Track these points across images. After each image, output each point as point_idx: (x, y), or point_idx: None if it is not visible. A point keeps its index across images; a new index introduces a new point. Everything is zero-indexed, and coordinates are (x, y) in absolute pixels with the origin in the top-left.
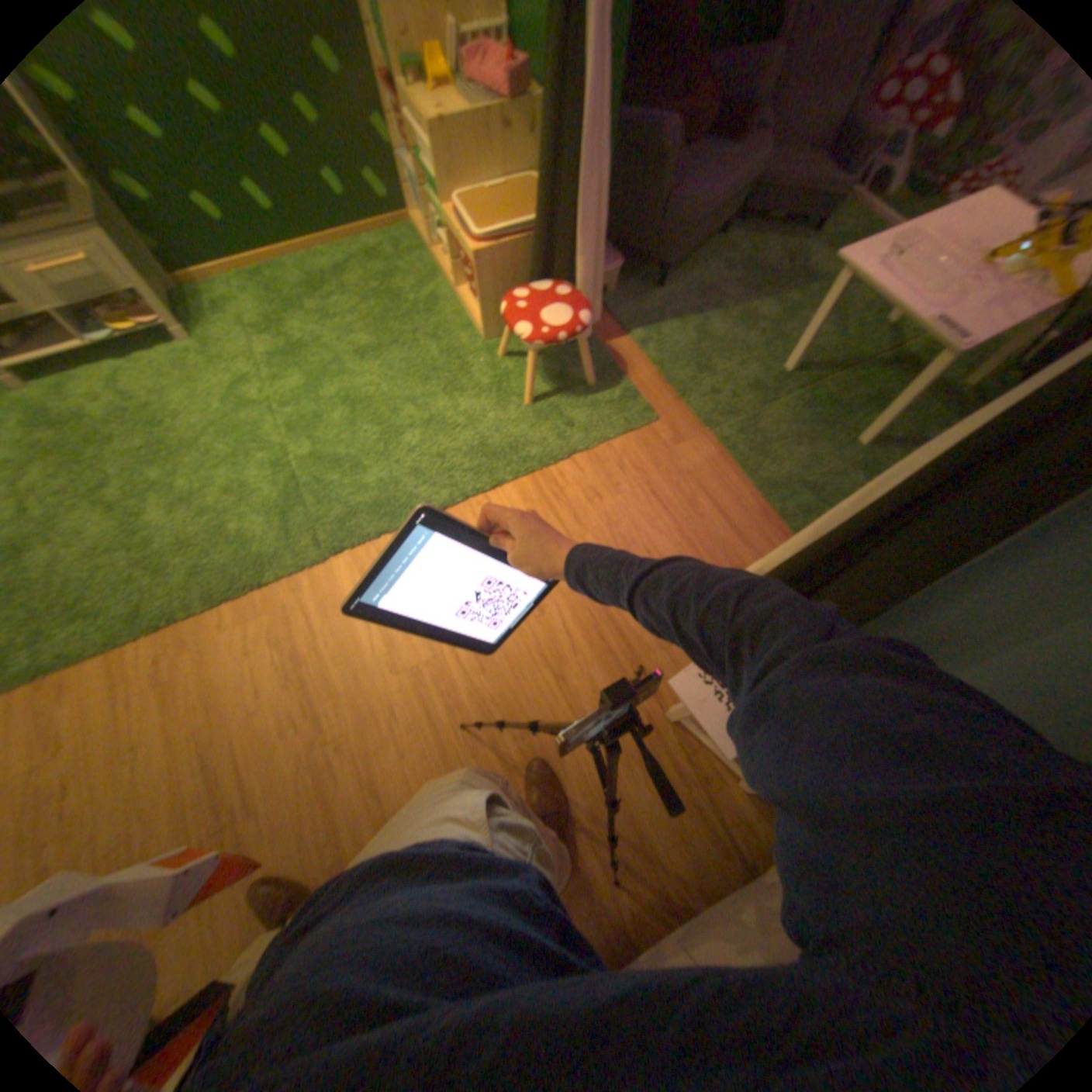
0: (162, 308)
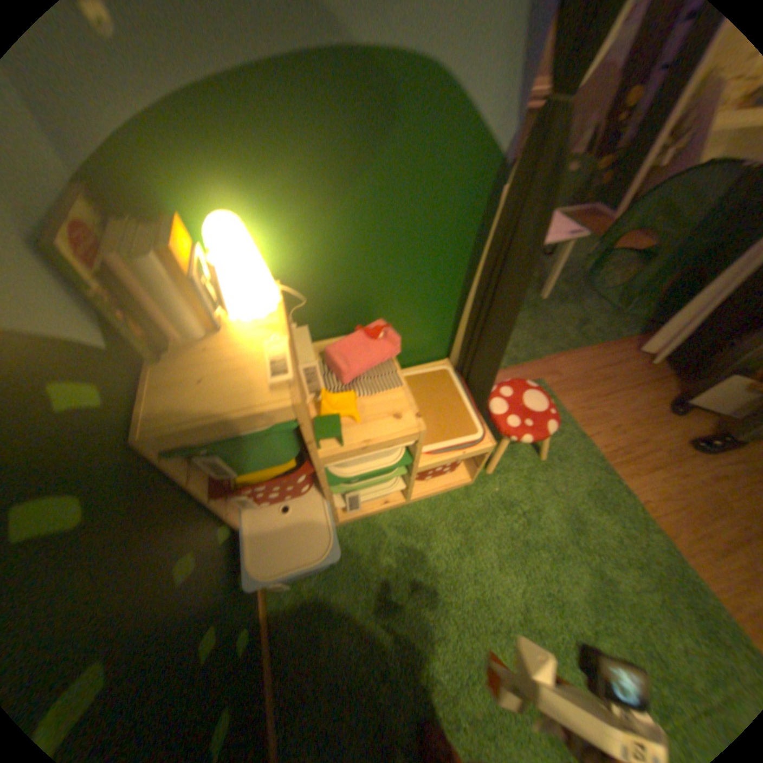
0: None
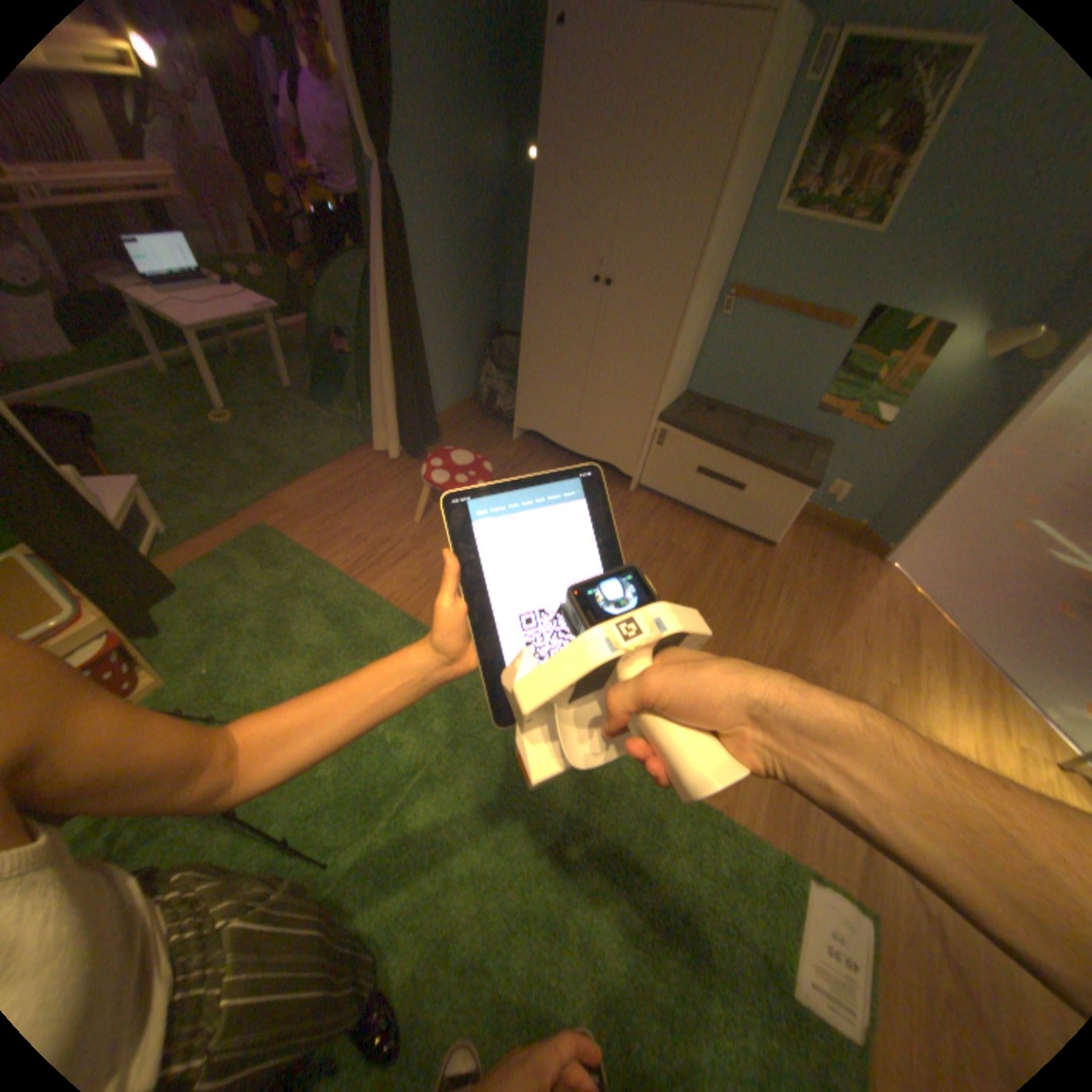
0: None
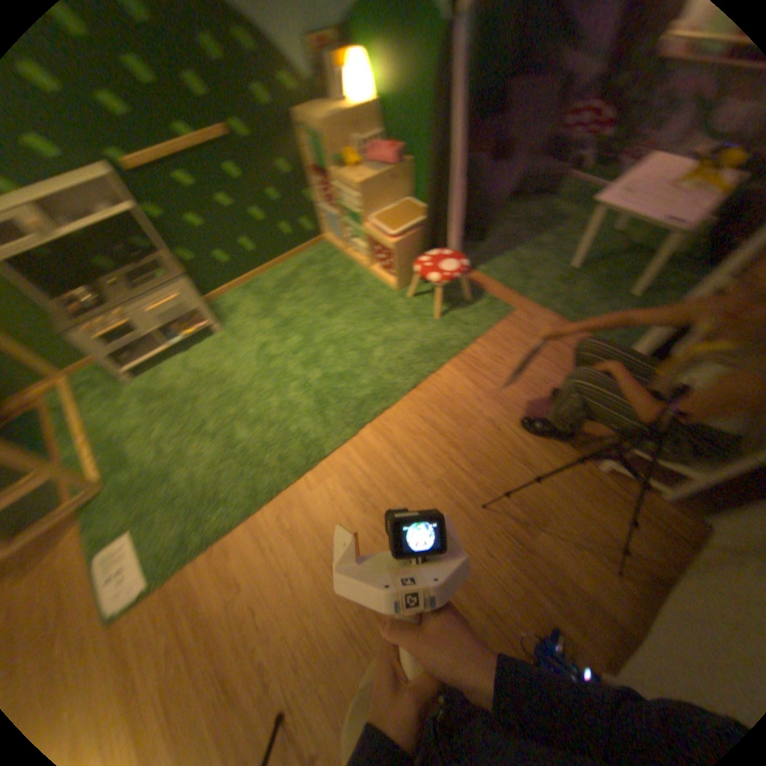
0: (213, 314)
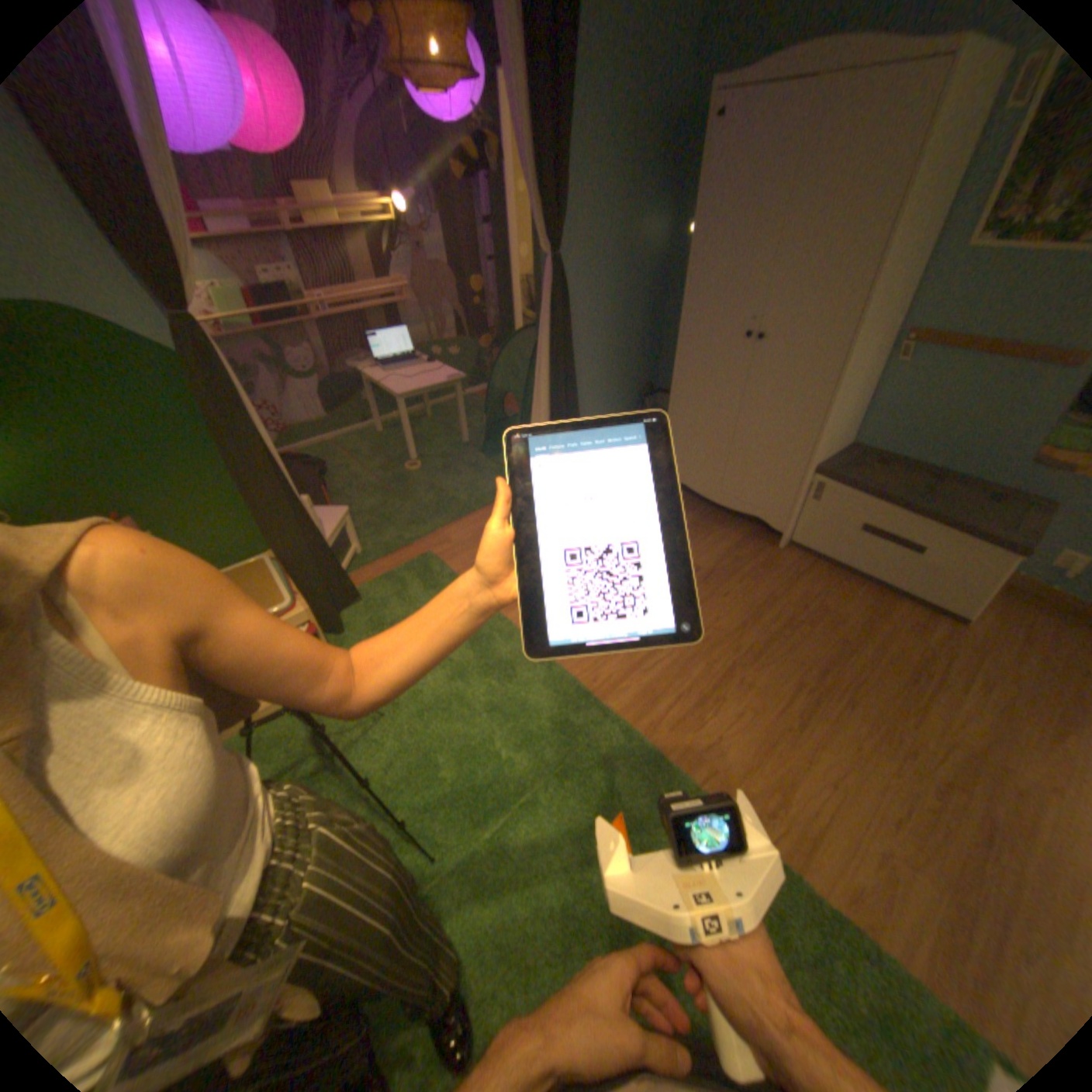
0: None
